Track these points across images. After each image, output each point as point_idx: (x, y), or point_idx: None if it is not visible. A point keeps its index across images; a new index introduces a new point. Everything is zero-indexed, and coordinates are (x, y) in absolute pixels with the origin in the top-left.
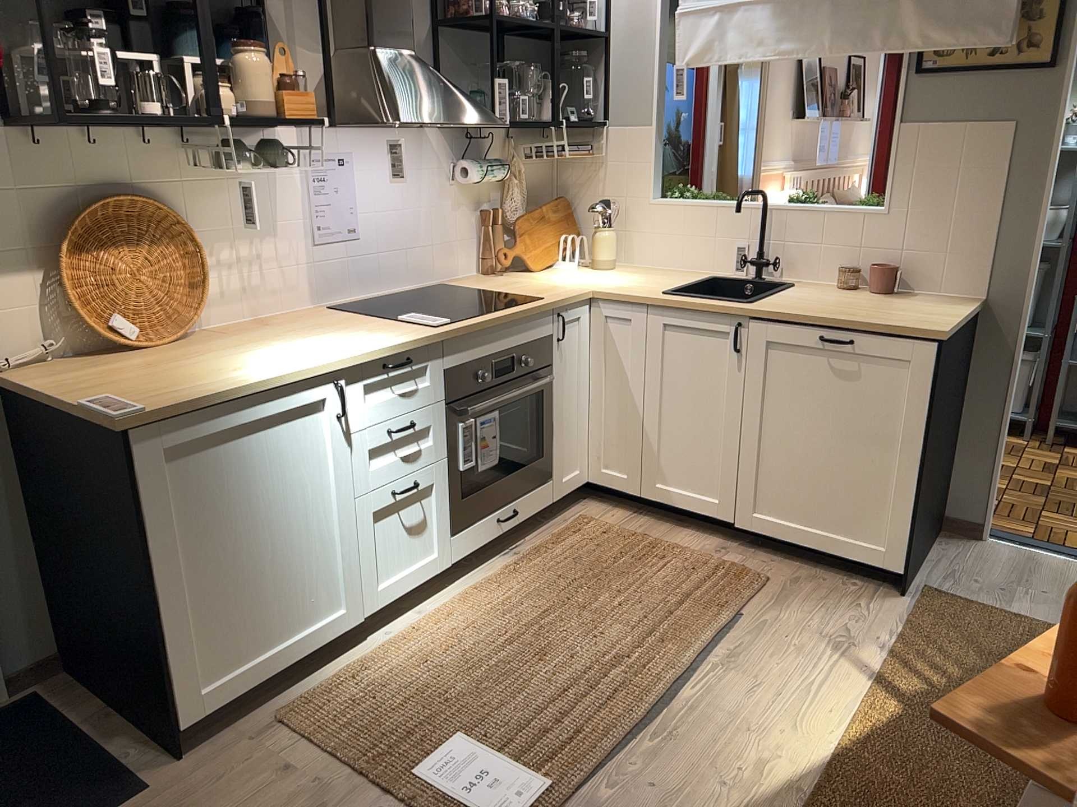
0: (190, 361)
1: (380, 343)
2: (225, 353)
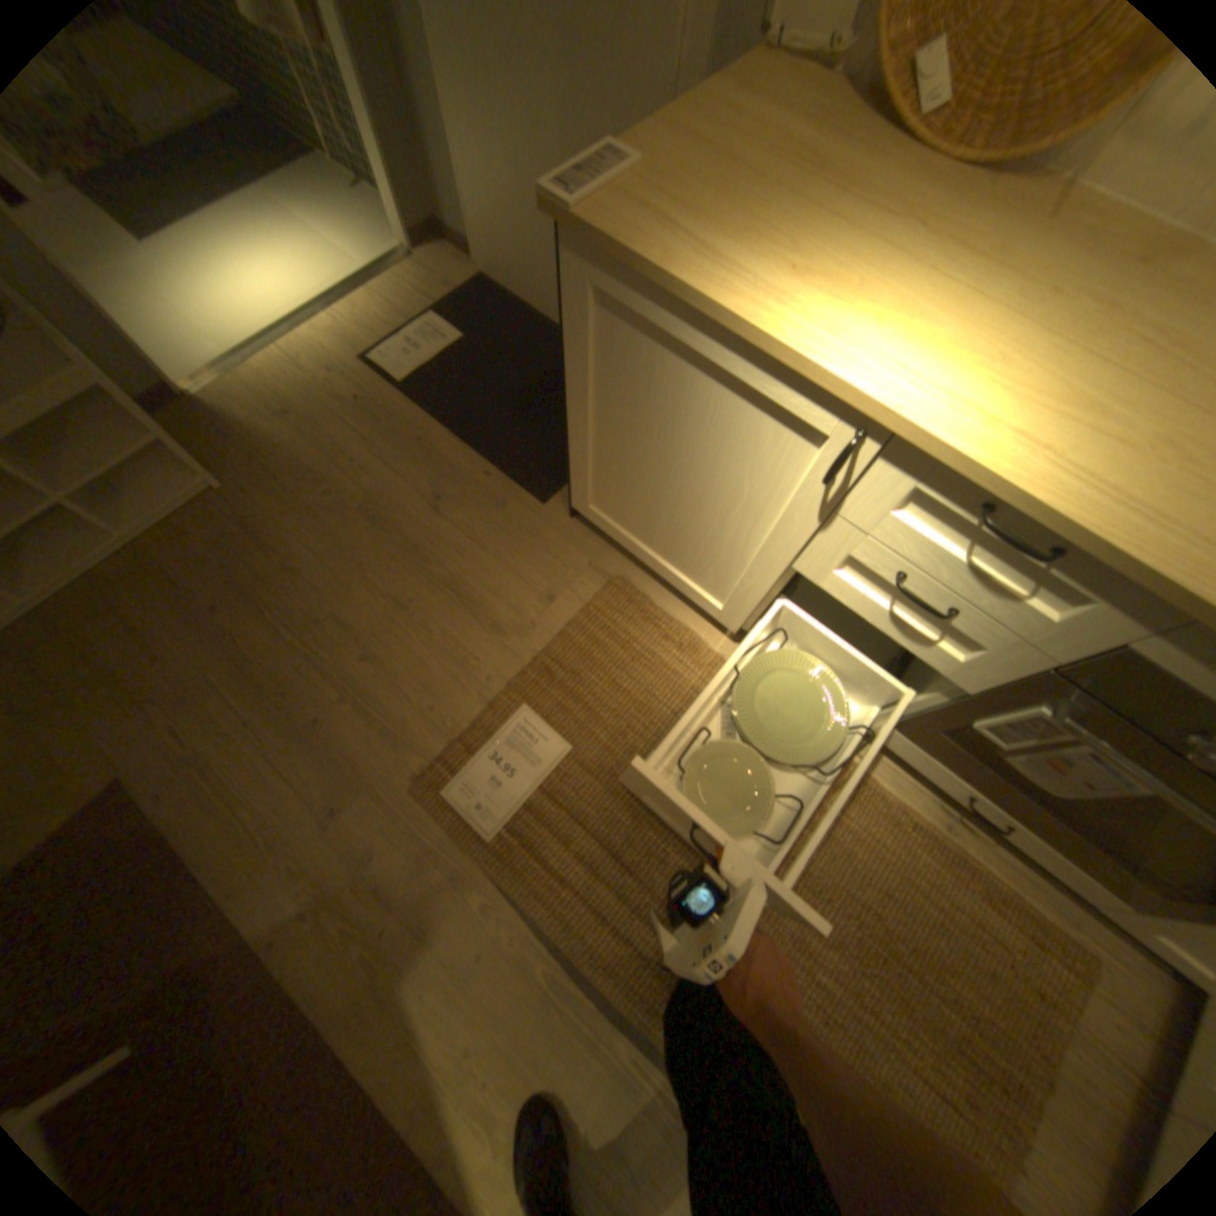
0: (858, 203)
1: (1049, 471)
2: (925, 234)
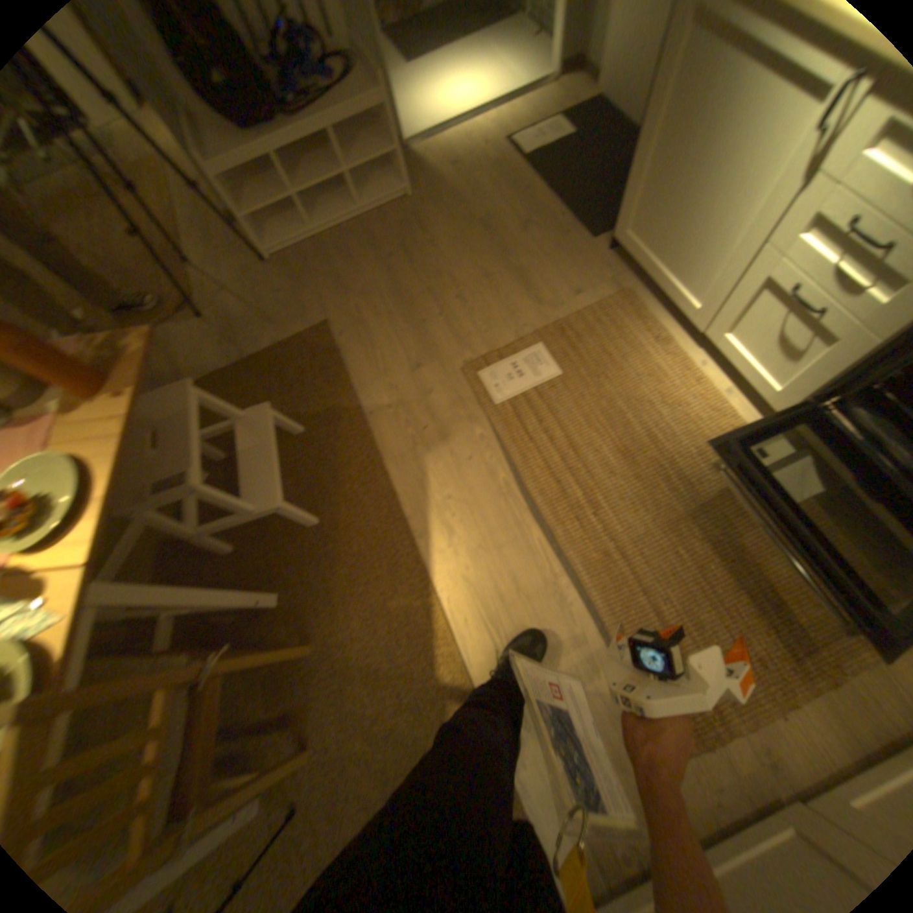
0: None
1: None
2: None
